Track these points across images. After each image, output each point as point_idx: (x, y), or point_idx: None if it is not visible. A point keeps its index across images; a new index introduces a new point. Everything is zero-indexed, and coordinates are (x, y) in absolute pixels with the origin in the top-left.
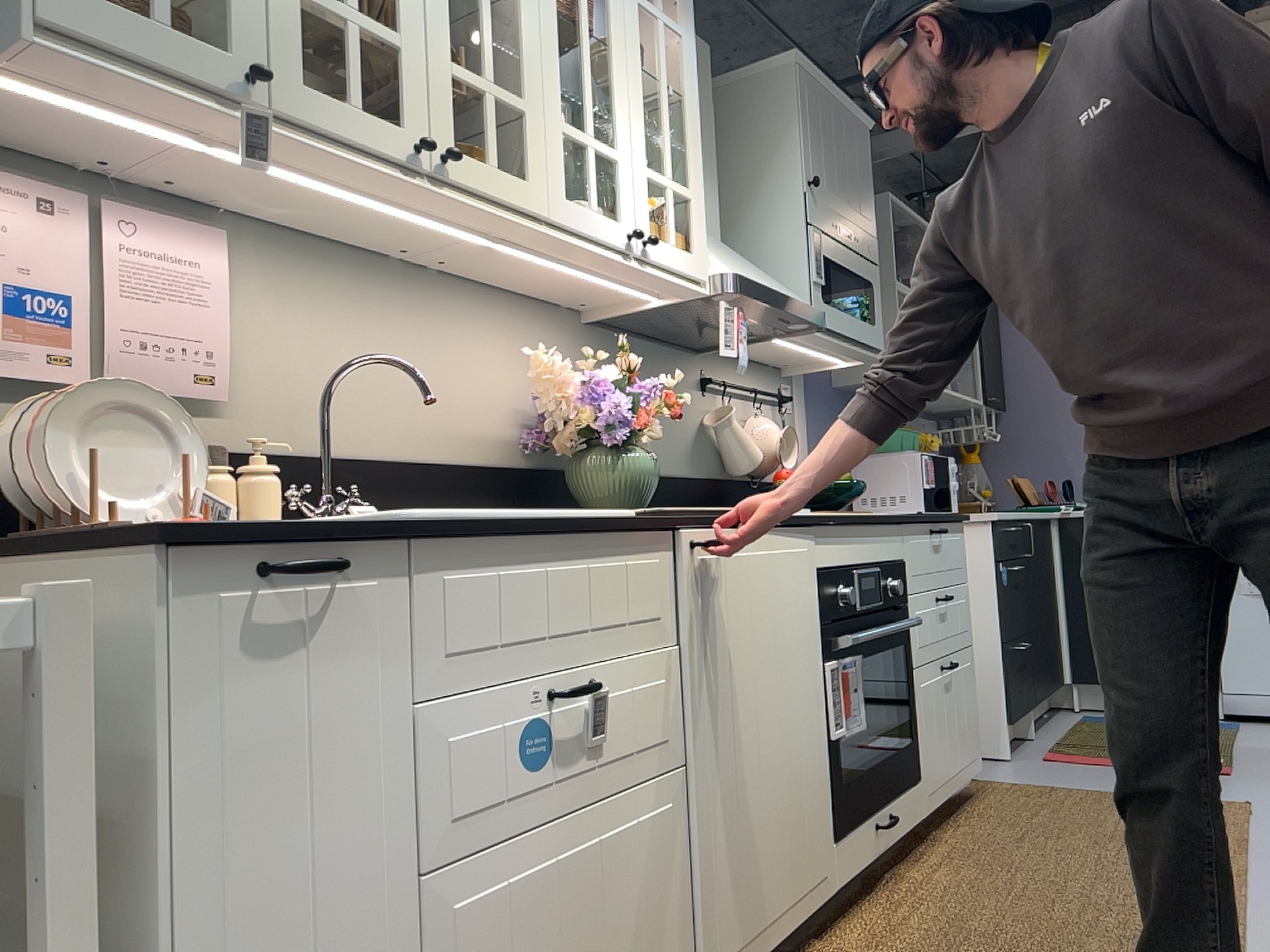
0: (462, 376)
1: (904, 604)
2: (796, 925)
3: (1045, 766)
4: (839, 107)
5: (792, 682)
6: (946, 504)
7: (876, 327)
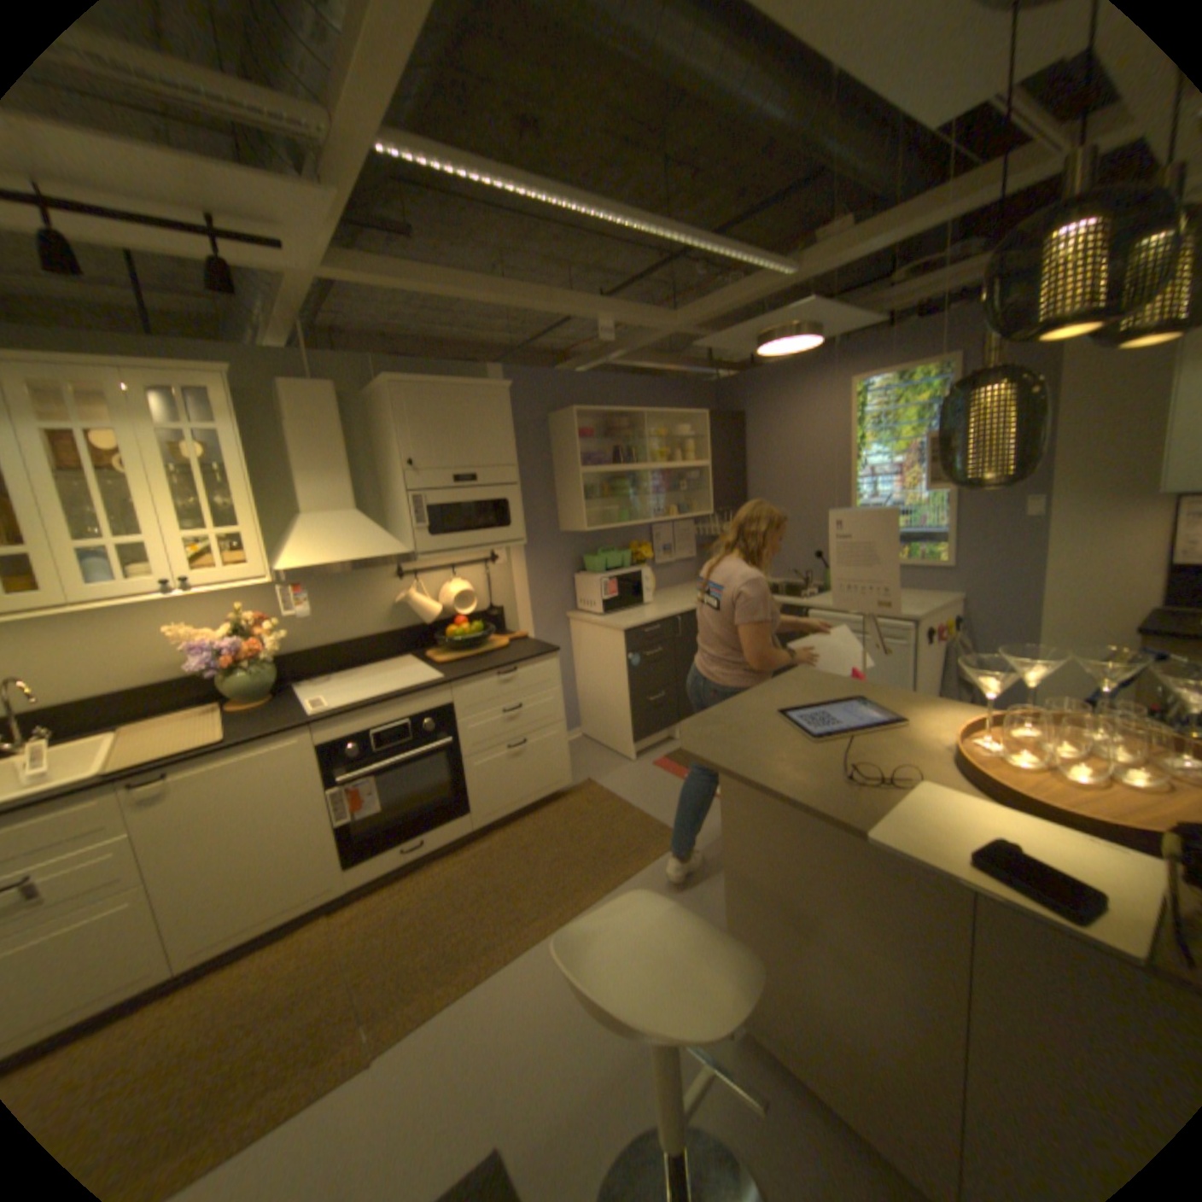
0: (151, 637)
1: (451, 727)
2: (292, 918)
3: (643, 772)
4: (455, 389)
5: (278, 813)
6: (633, 601)
7: (510, 527)
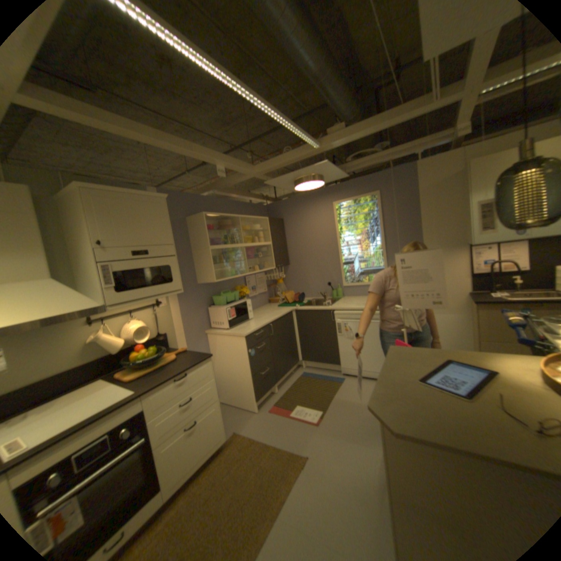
0: None
1: (141, 430)
2: None
3: (264, 419)
4: (130, 196)
5: None
6: (244, 318)
7: (172, 282)
